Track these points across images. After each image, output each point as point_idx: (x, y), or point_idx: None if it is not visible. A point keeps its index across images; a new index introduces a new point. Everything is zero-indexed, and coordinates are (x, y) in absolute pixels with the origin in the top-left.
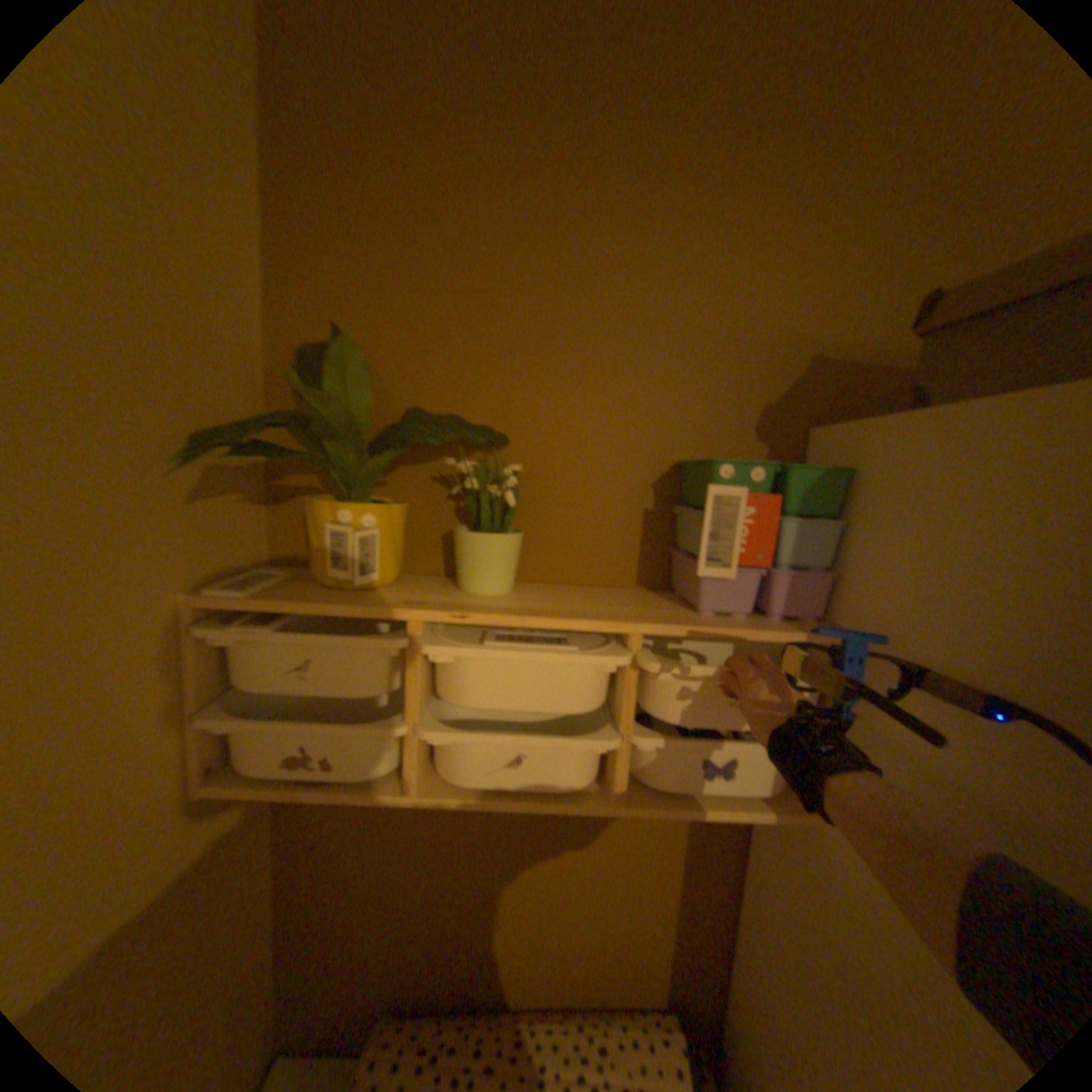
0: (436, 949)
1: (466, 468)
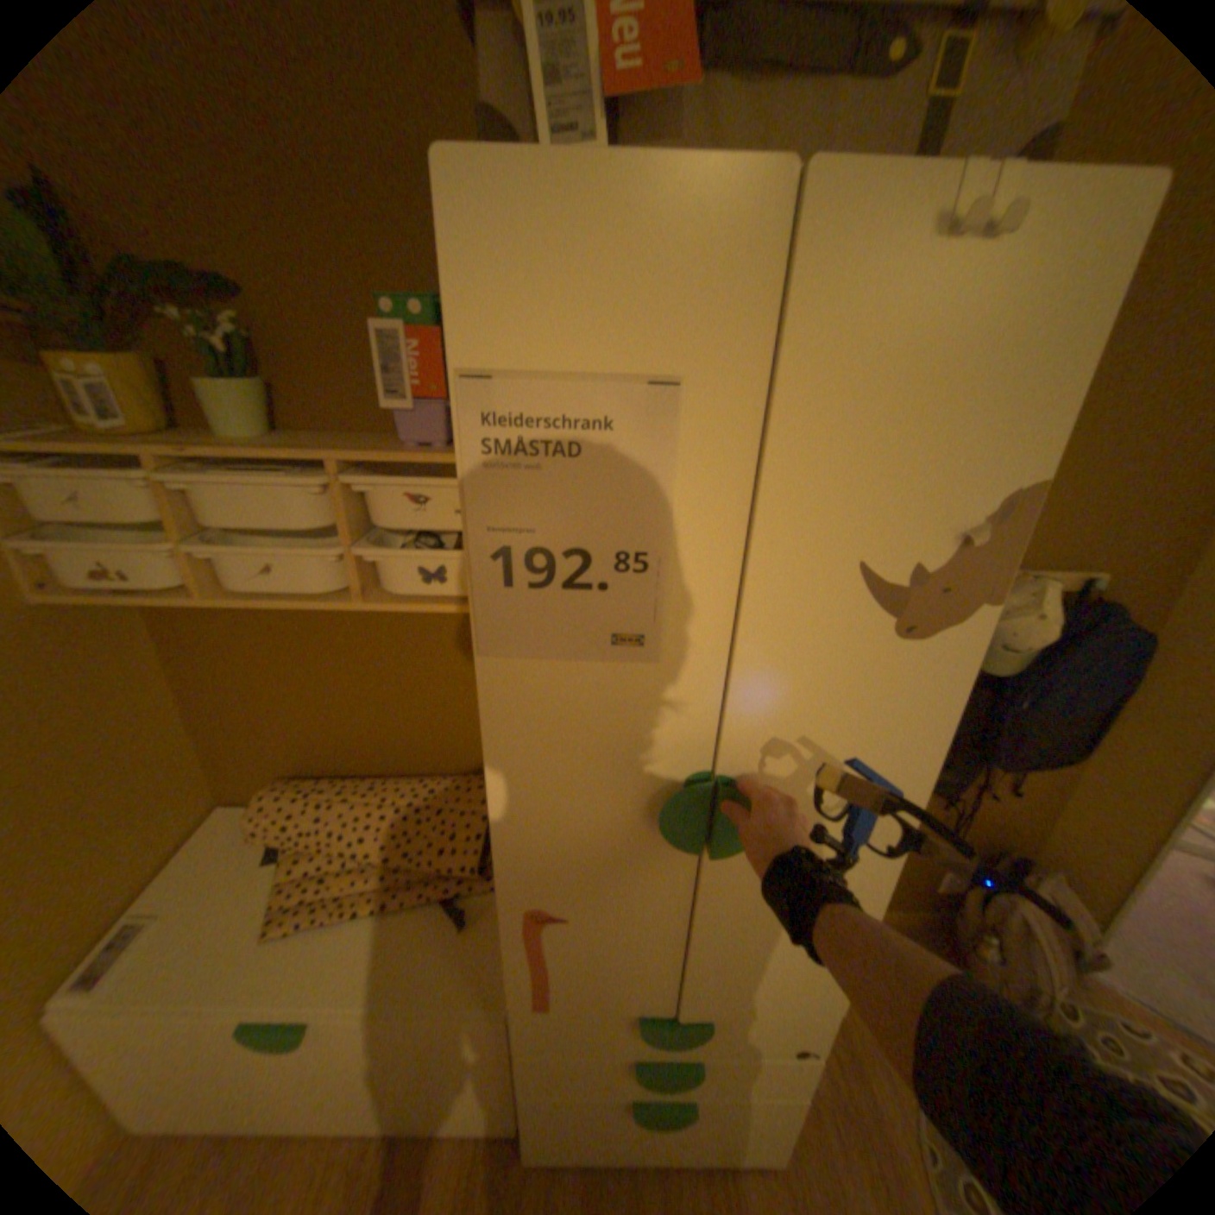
0: (312, 735)
1: (175, 316)
